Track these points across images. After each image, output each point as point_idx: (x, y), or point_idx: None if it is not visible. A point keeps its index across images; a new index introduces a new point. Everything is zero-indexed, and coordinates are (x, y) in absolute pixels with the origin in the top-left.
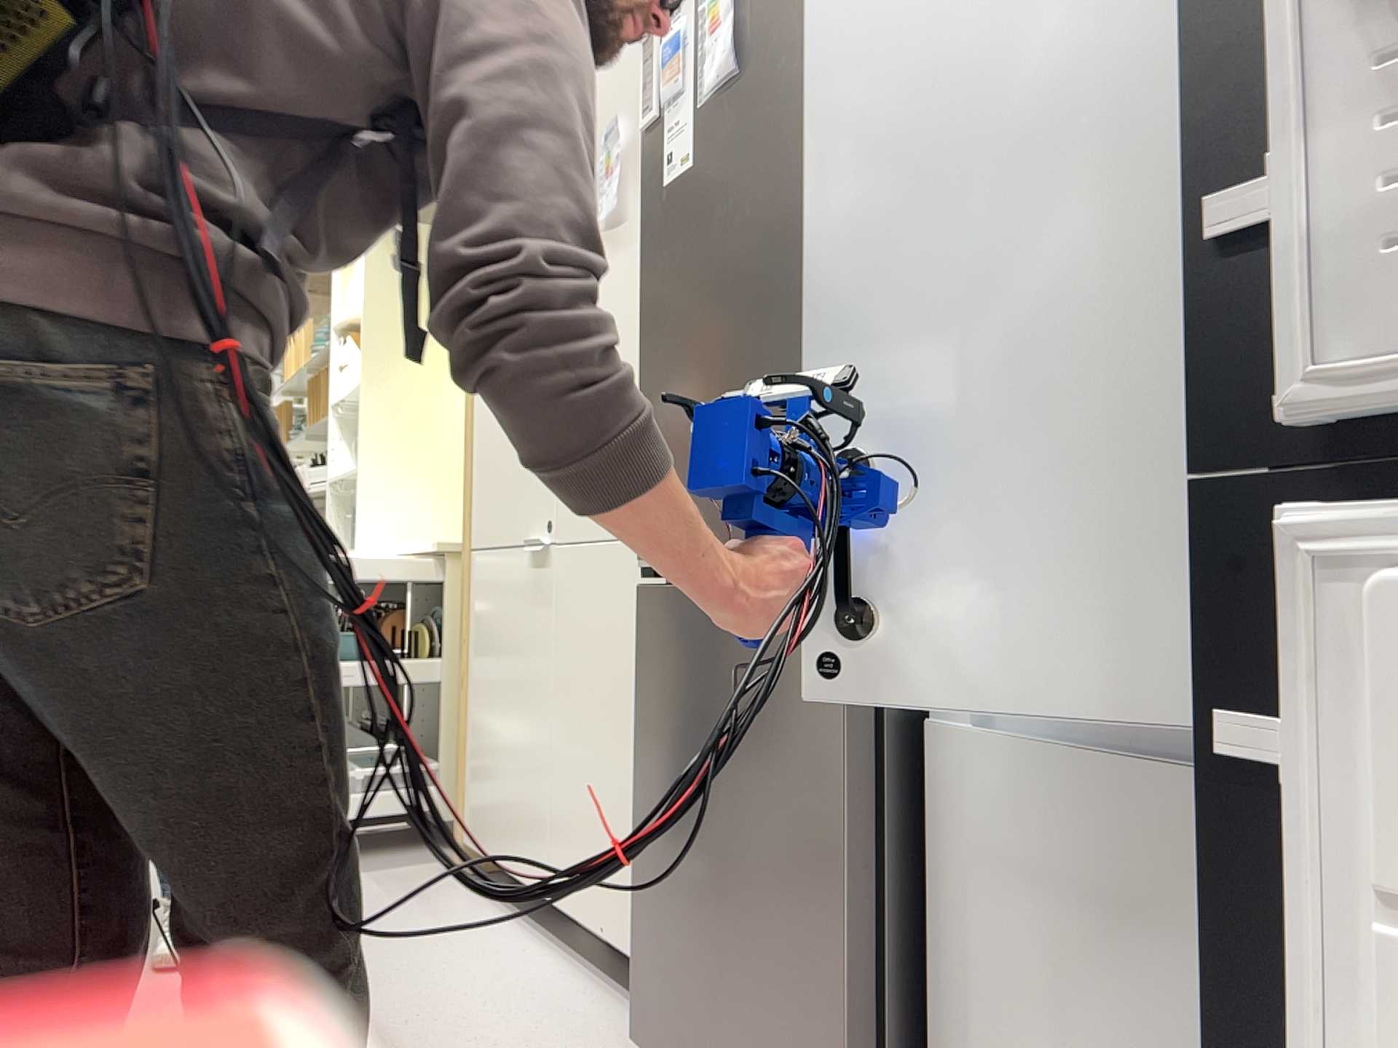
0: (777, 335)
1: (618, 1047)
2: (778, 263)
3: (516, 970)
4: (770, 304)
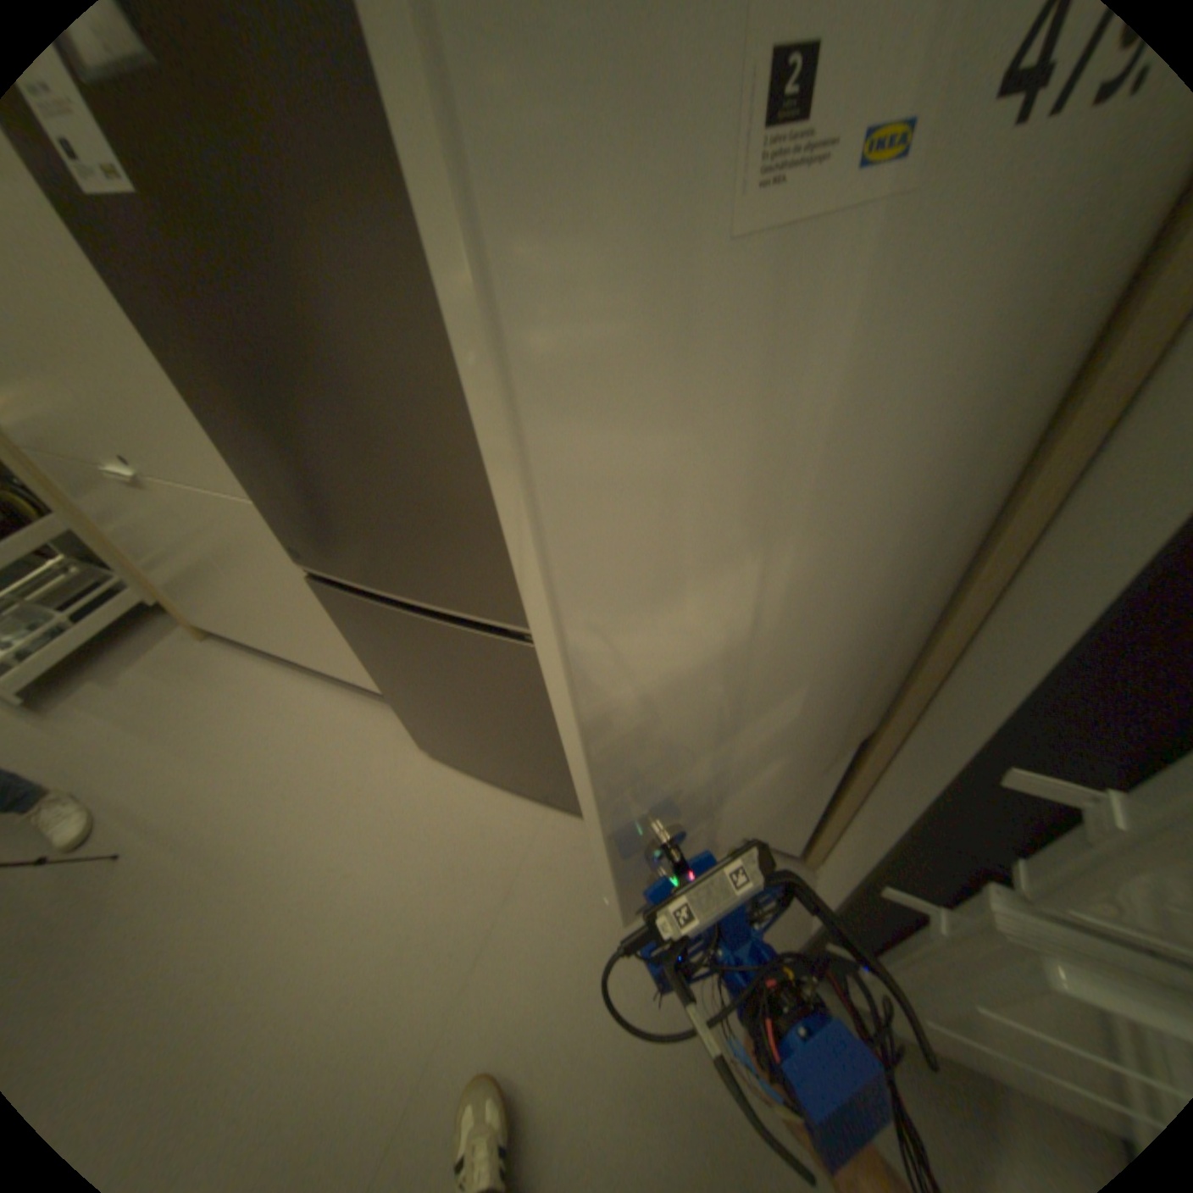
0: (396, 465)
1: (403, 740)
2: (368, 396)
3: (305, 710)
4: (372, 432)
